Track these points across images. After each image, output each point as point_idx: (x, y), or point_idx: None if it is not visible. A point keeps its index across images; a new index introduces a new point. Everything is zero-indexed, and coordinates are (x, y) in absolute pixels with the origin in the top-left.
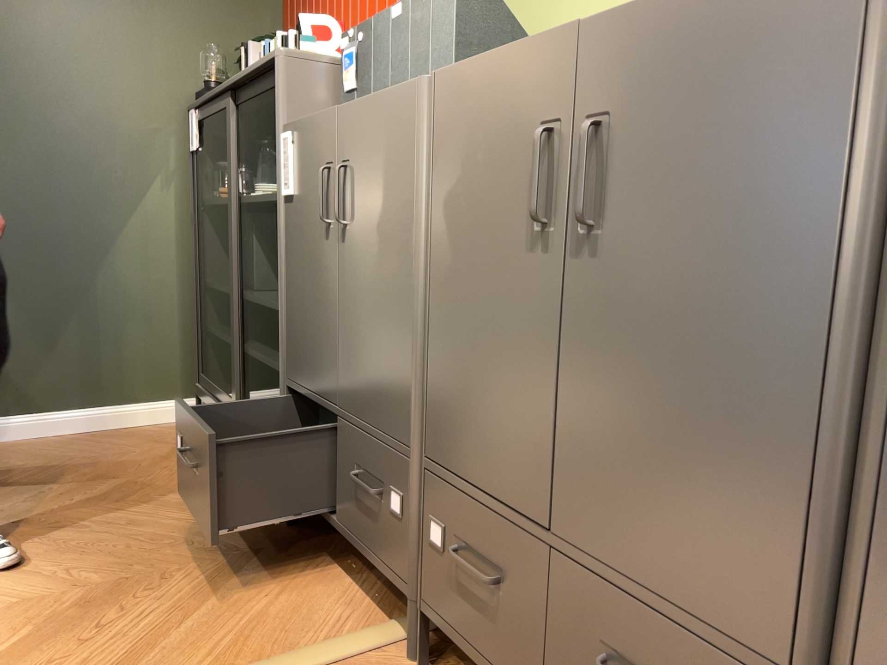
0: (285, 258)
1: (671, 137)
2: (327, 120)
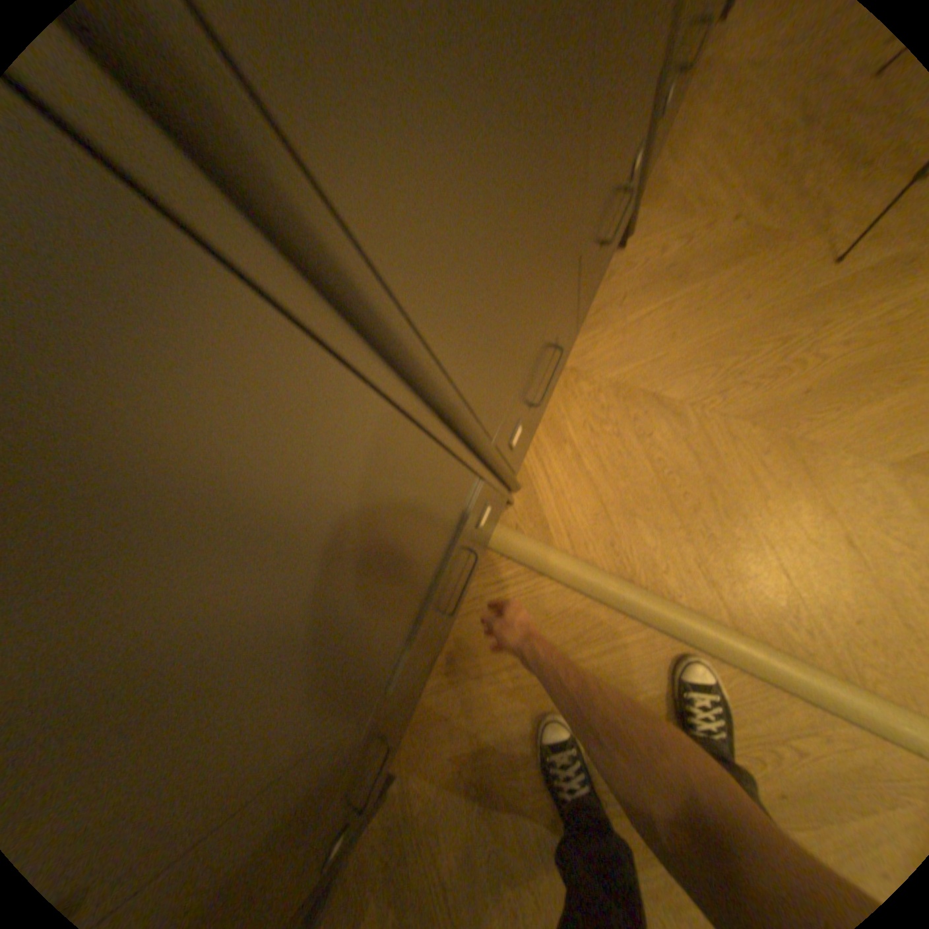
0: None
1: None
2: None
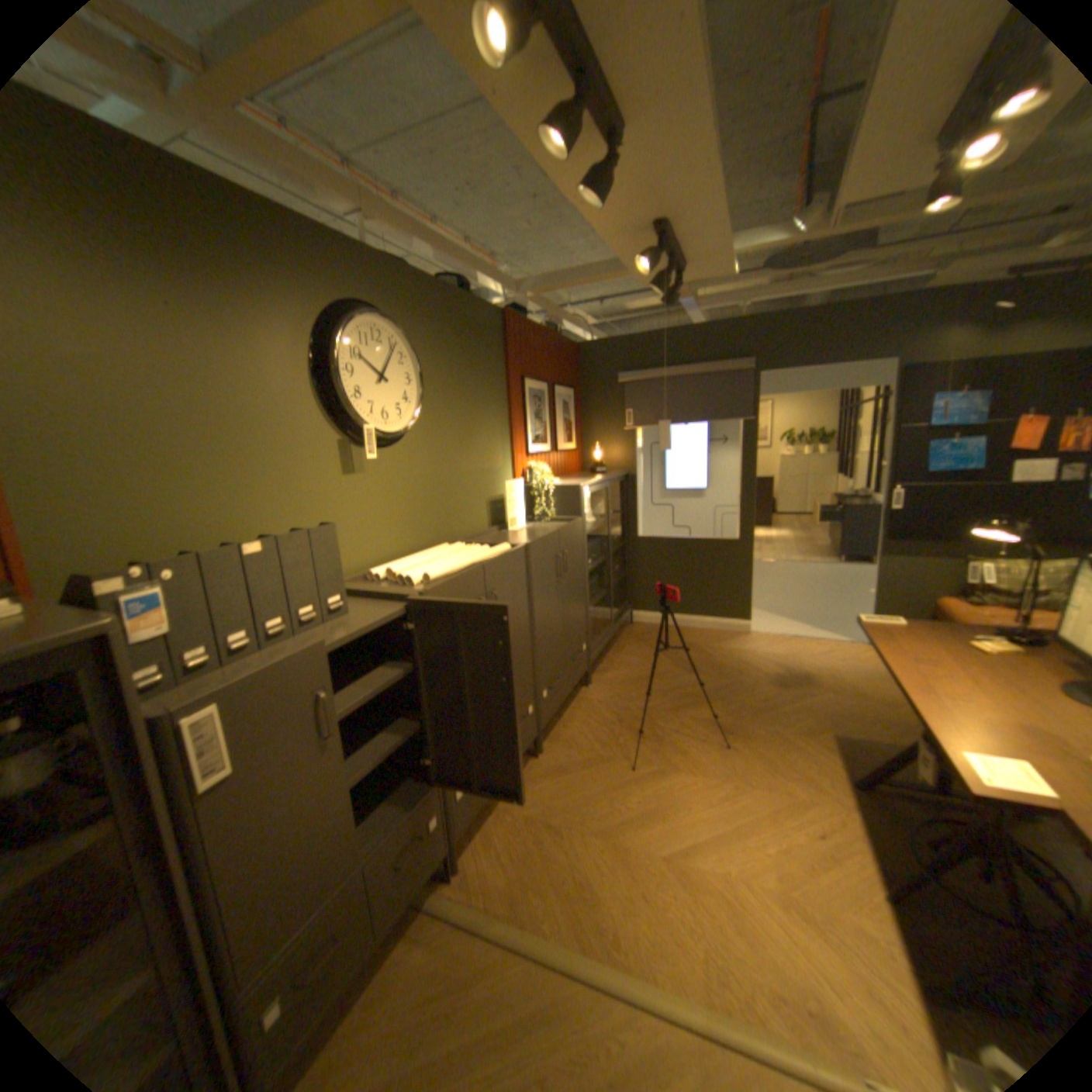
0: (211, 861)
1: (506, 590)
2: (308, 654)
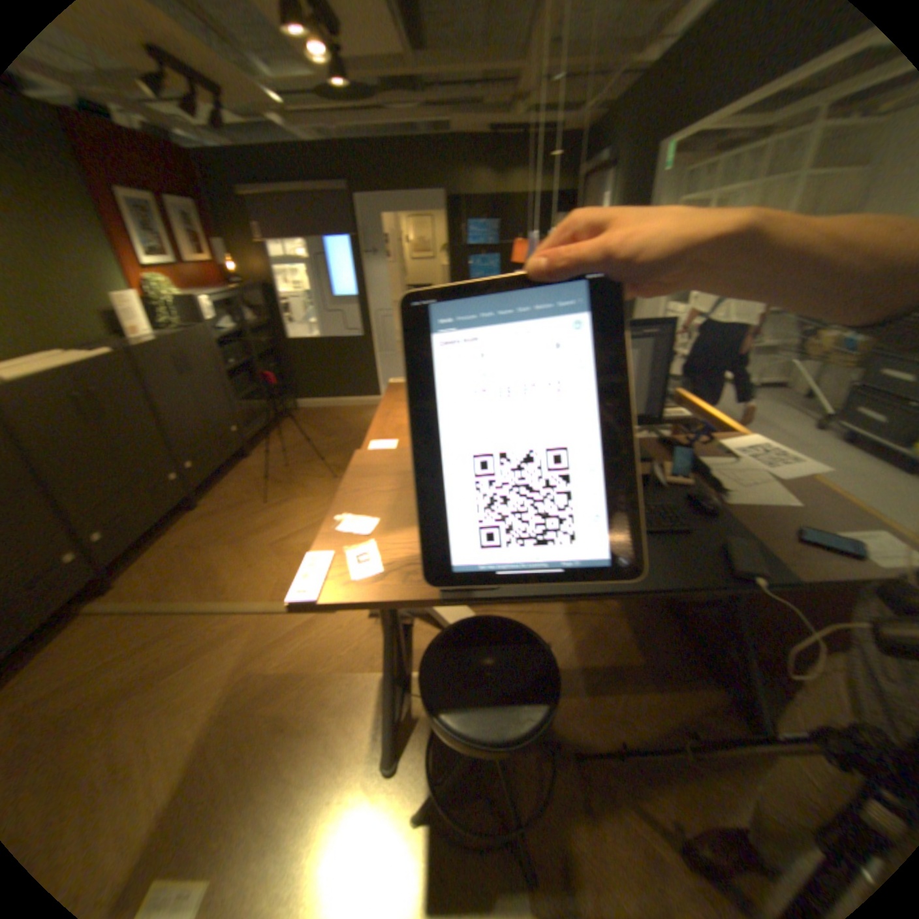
0: None
1: (106, 387)
2: None
